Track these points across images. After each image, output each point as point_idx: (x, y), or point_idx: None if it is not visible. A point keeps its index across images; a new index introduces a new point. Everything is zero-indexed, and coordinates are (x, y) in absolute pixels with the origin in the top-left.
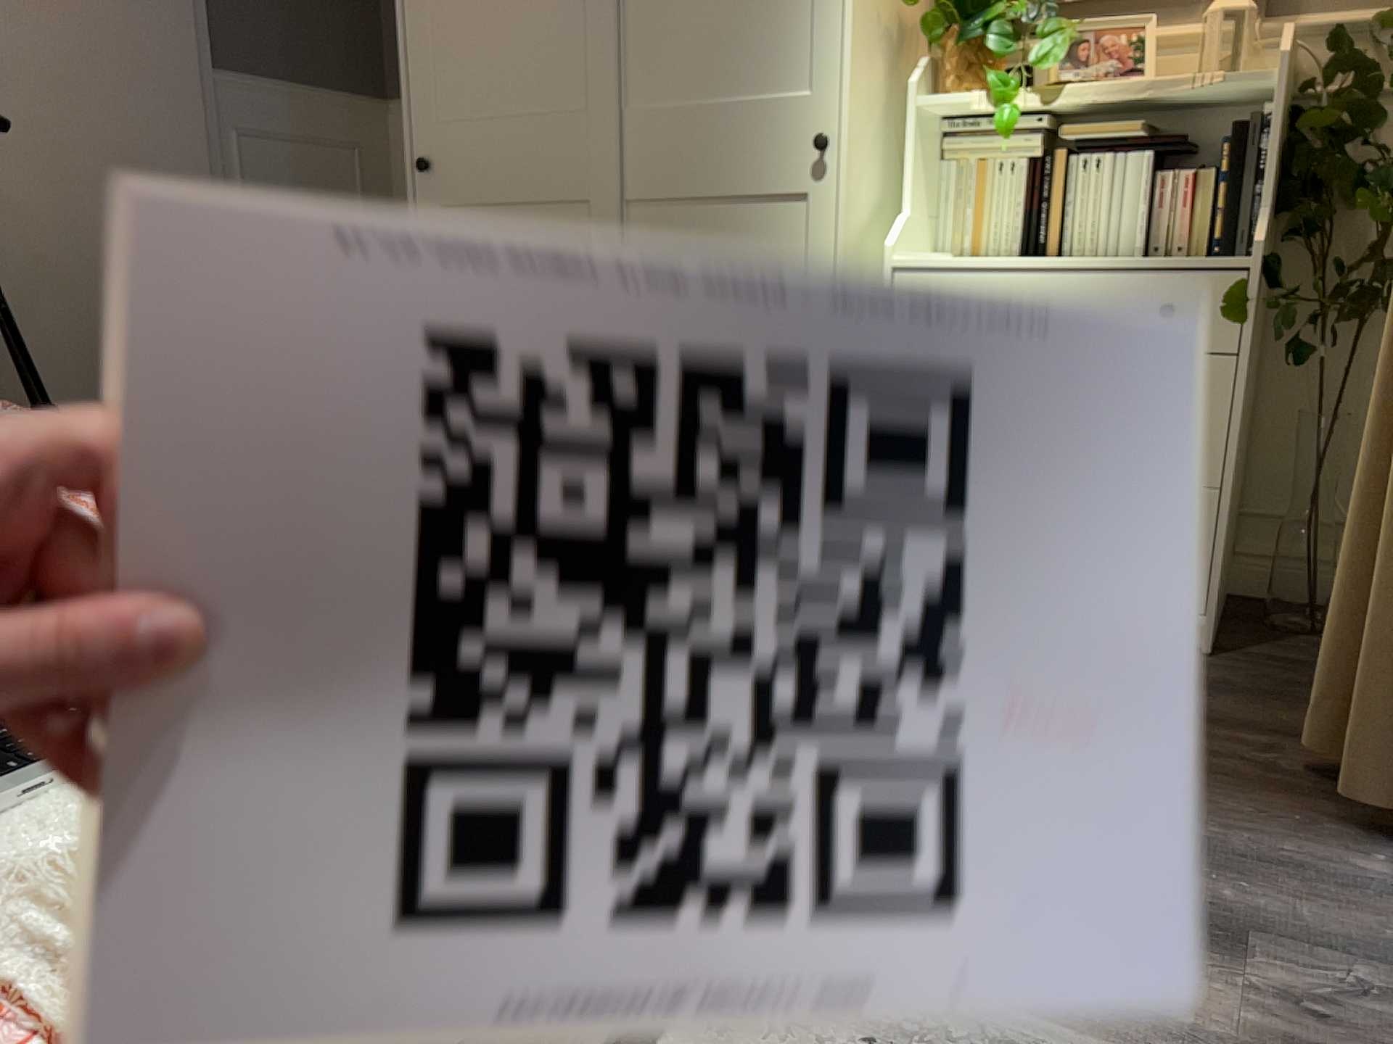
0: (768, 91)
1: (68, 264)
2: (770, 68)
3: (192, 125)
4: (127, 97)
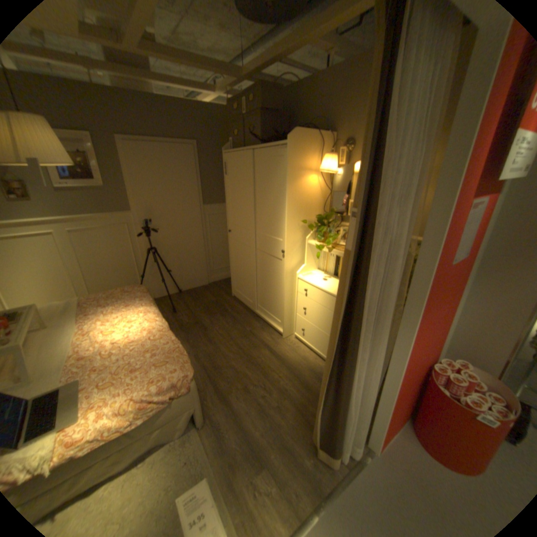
0: (276, 237)
1: (174, 244)
2: (276, 232)
3: (197, 216)
4: (185, 214)
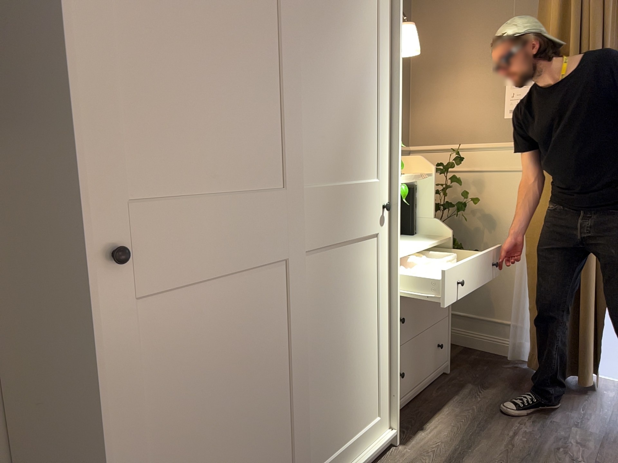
0: (363, 179)
1: None
2: (363, 167)
3: None
4: None
